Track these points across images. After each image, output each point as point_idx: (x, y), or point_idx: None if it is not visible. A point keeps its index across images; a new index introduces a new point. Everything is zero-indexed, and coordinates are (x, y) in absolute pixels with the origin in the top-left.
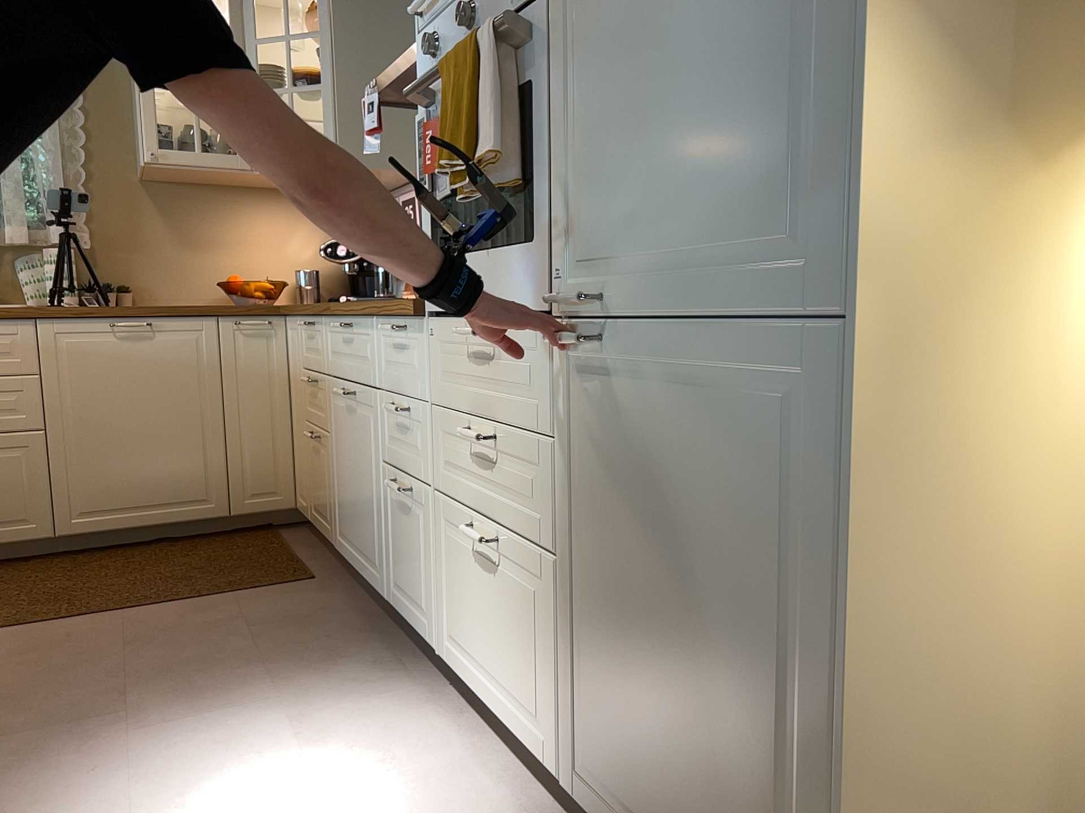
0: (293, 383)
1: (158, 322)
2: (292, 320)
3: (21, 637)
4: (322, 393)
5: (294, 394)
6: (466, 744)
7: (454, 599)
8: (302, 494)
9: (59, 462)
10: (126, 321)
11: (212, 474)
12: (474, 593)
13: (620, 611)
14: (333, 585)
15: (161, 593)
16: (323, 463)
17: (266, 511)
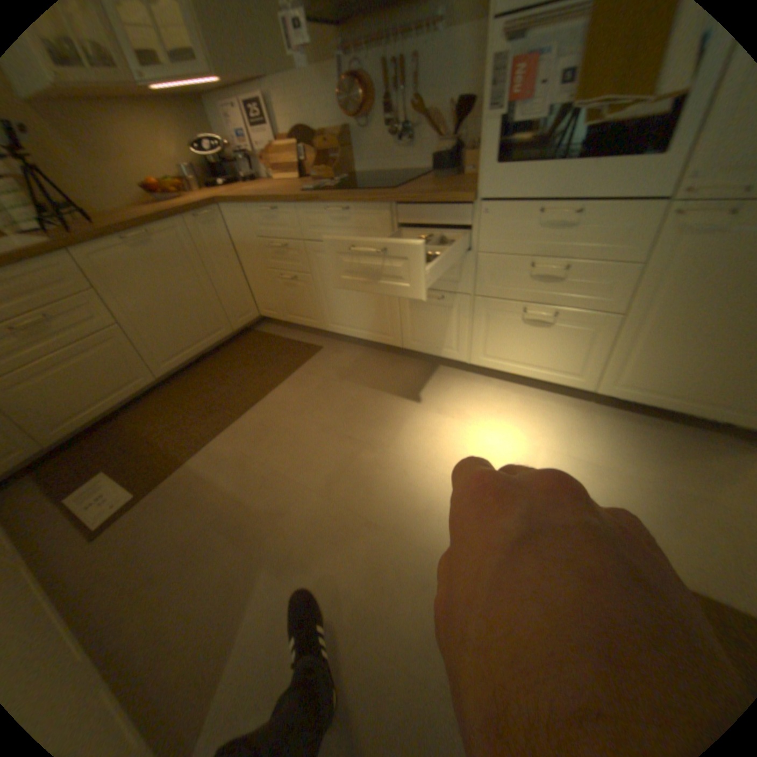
0: (240, 246)
1: (146, 227)
2: (231, 205)
3: (231, 433)
4: (294, 250)
5: (242, 253)
6: (504, 389)
7: (490, 338)
8: (268, 307)
9: (134, 338)
10: (127, 231)
11: (216, 312)
12: (516, 334)
13: (681, 327)
14: (335, 346)
15: (261, 382)
16: (301, 289)
17: (247, 321)
